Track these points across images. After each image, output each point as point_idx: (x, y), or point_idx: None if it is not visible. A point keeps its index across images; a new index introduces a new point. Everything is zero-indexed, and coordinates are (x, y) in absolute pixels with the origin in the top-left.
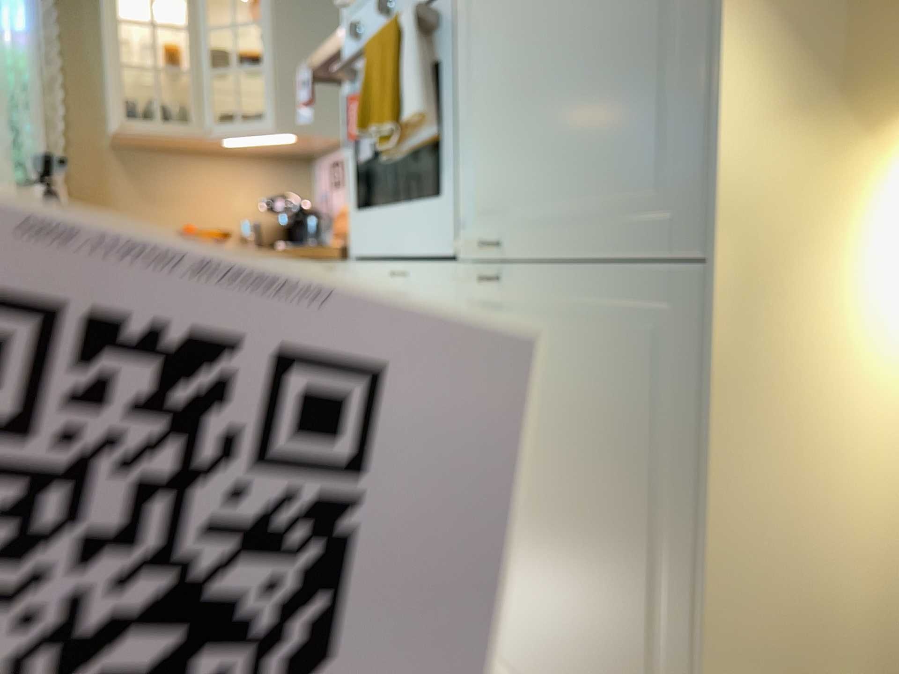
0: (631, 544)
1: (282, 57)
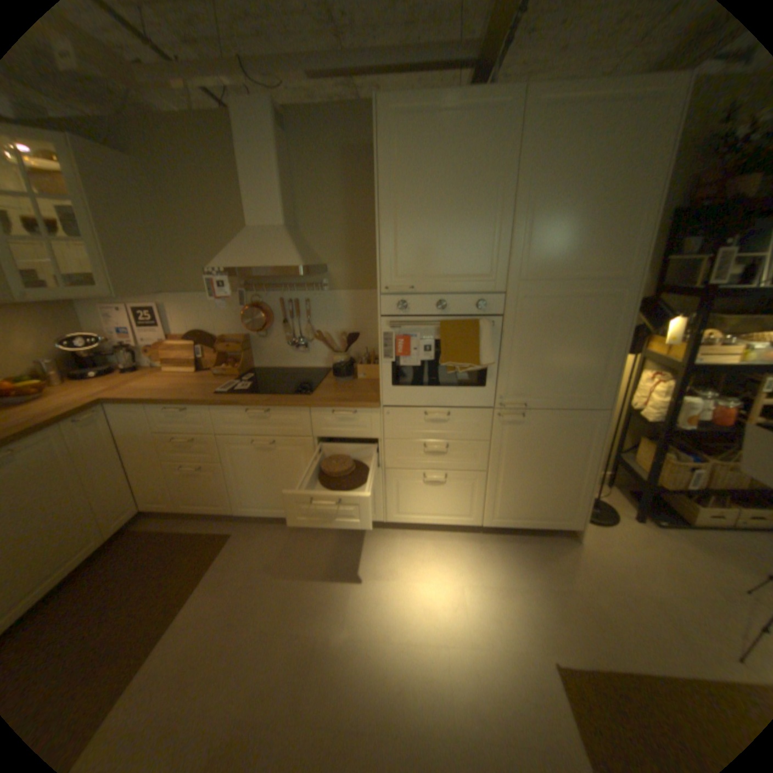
0: (571, 470)
1: (103, 235)
